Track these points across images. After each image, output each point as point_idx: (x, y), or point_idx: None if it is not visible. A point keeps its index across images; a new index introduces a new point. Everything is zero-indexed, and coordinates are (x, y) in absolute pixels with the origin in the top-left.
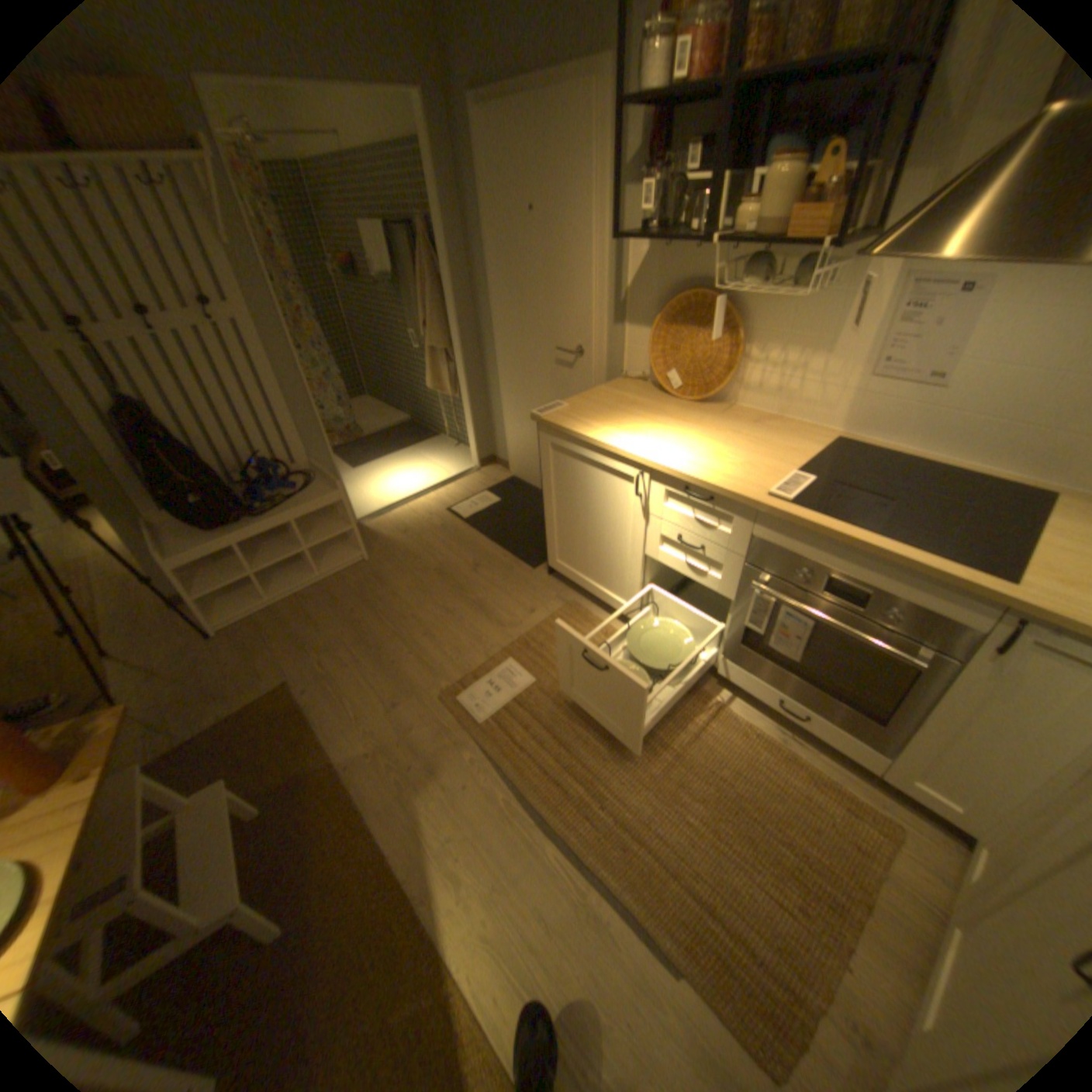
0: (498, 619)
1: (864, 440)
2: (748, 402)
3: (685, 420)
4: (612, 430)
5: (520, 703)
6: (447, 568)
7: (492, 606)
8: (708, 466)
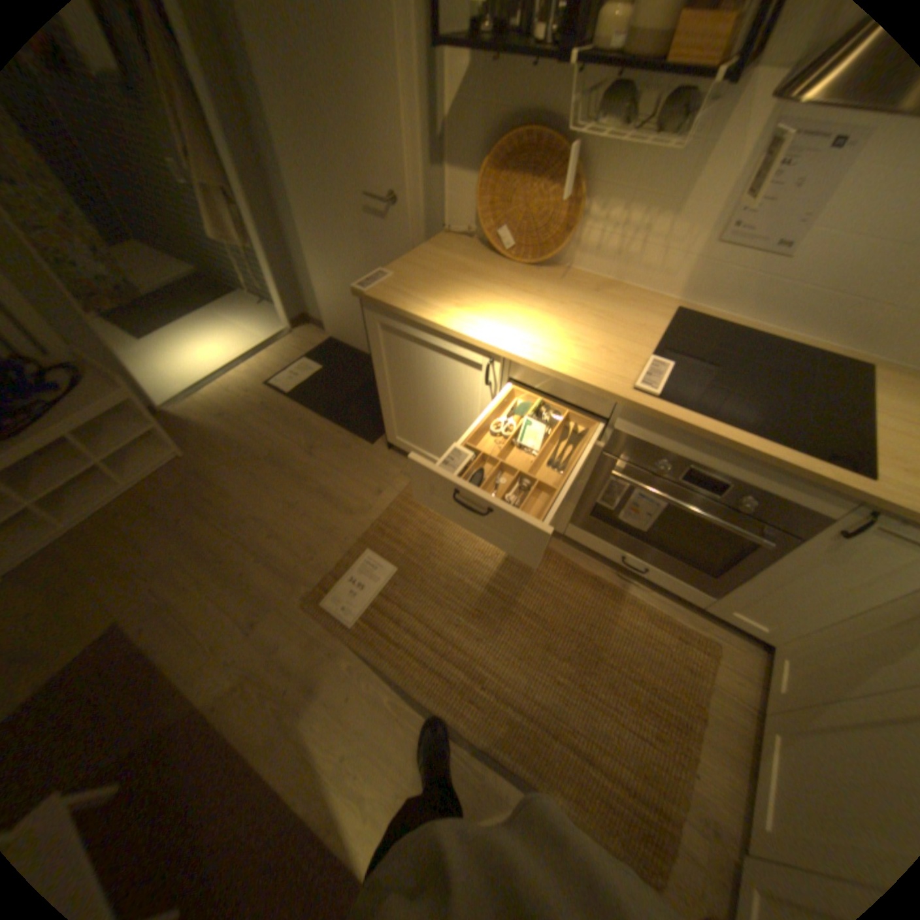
0: (345, 508)
1: (700, 309)
2: (585, 265)
3: (527, 292)
4: (451, 310)
5: (386, 597)
6: (278, 455)
7: (336, 494)
8: (565, 355)
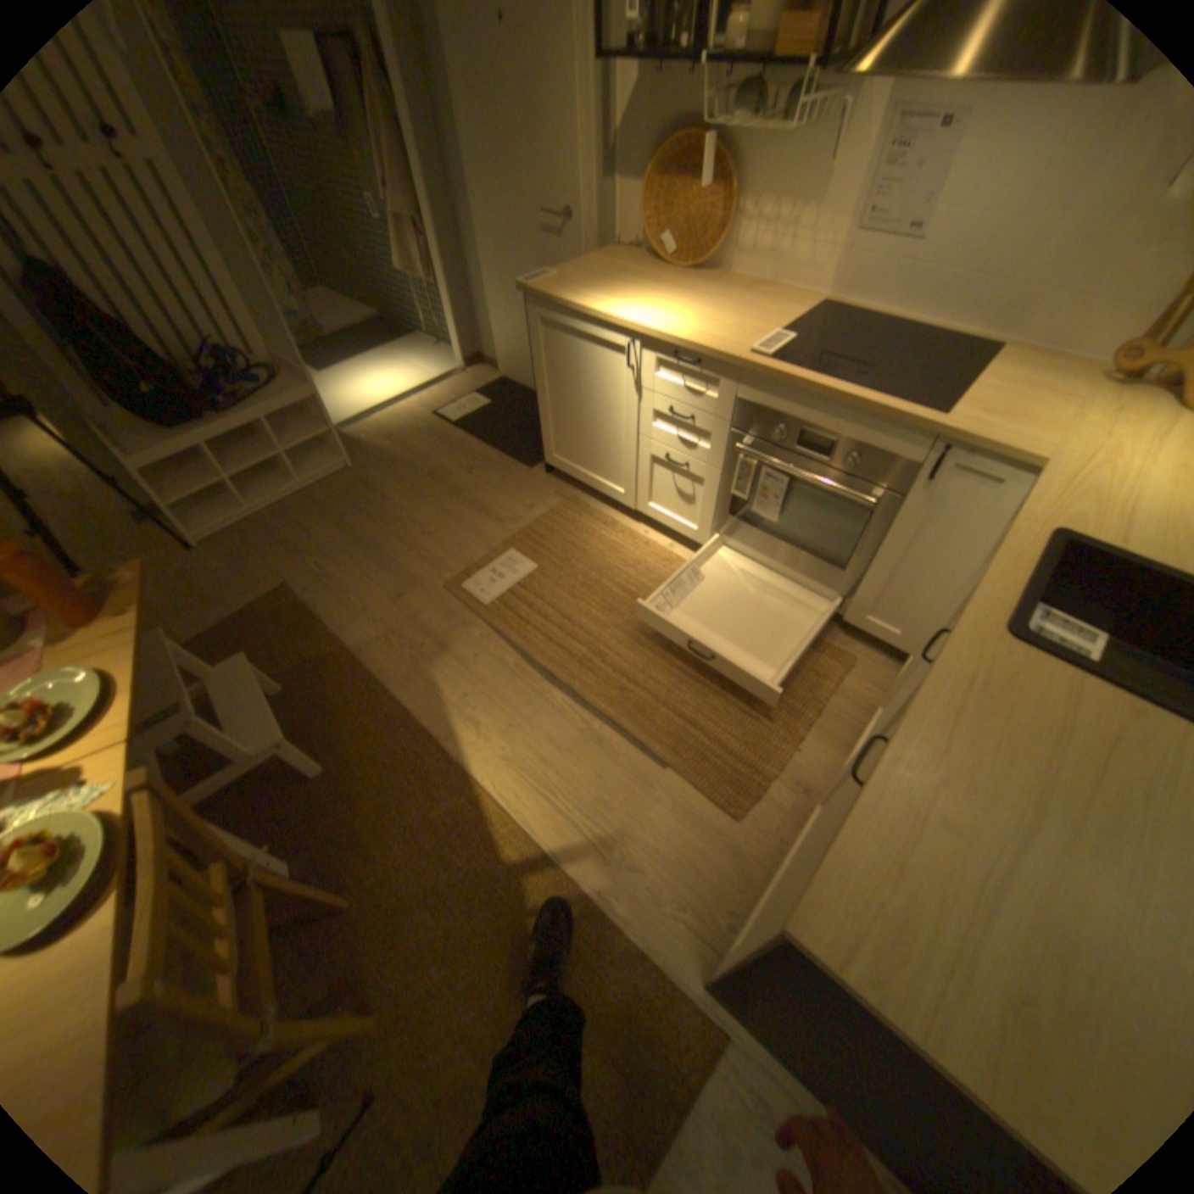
0: (497, 517)
1: (848, 304)
2: (742, 268)
3: (678, 288)
4: (602, 299)
5: (524, 586)
6: (440, 472)
7: (490, 505)
8: (696, 330)
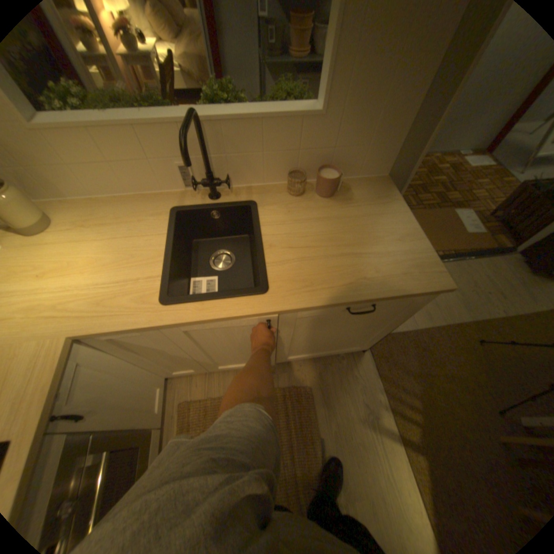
0: None
1: None
2: None
3: None
4: None
5: None
6: None
7: None
8: None
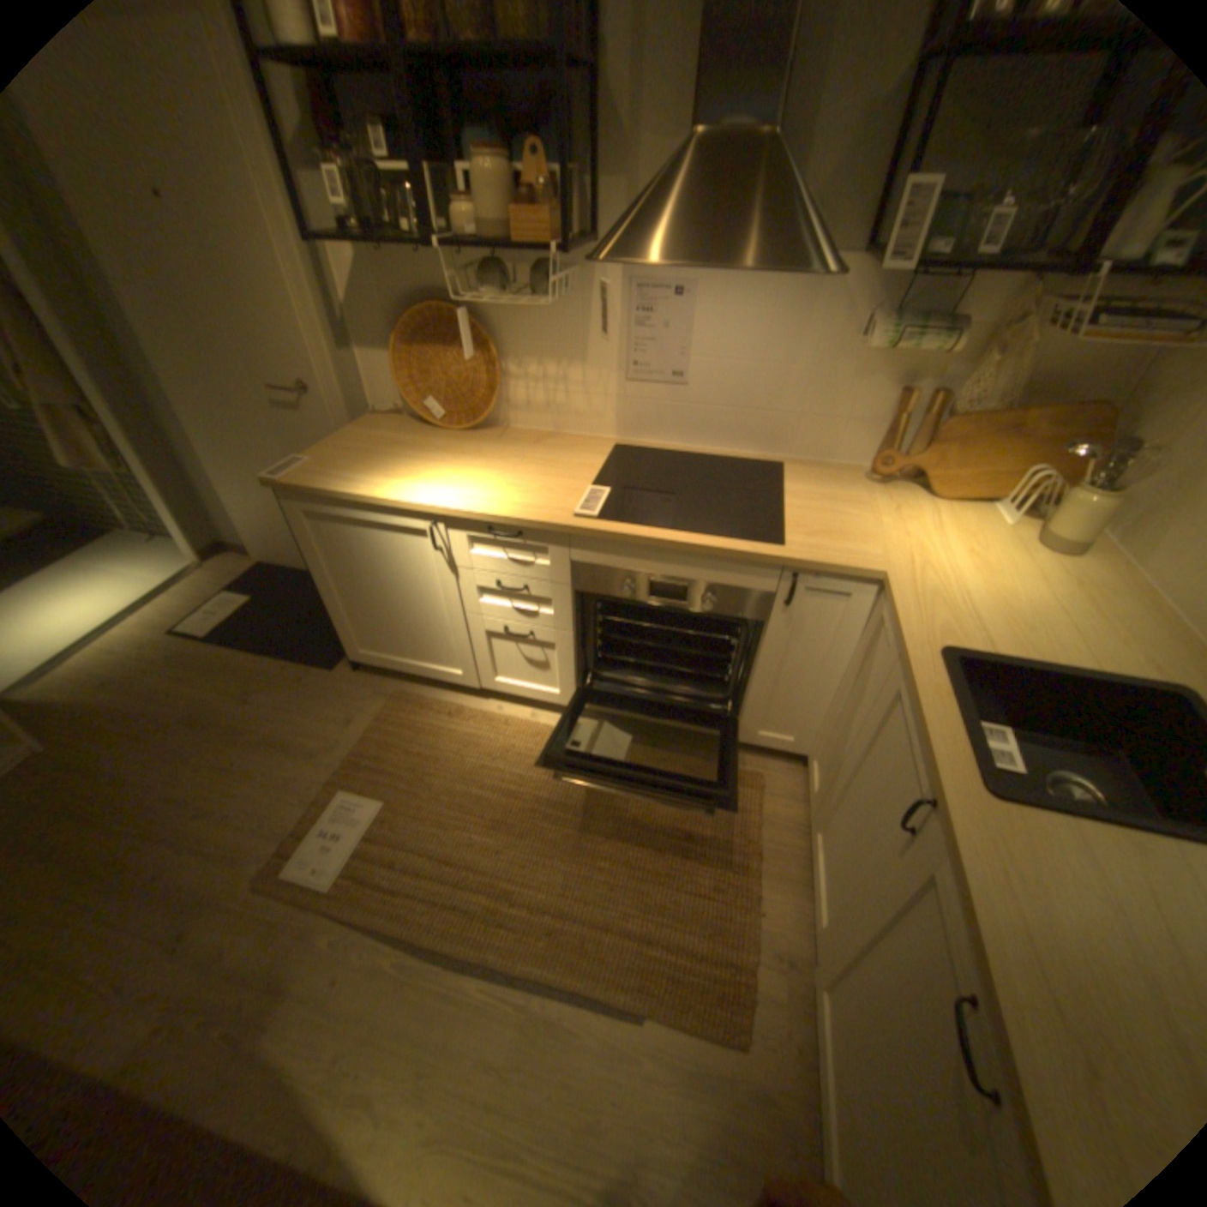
0: (303, 751)
1: (636, 444)
2: (521, 422)
3: (463, 453)
4: (380, 481)
5: (372, 840)
6: (198, 713)
7: (288, 738)
8: (505, 500)
